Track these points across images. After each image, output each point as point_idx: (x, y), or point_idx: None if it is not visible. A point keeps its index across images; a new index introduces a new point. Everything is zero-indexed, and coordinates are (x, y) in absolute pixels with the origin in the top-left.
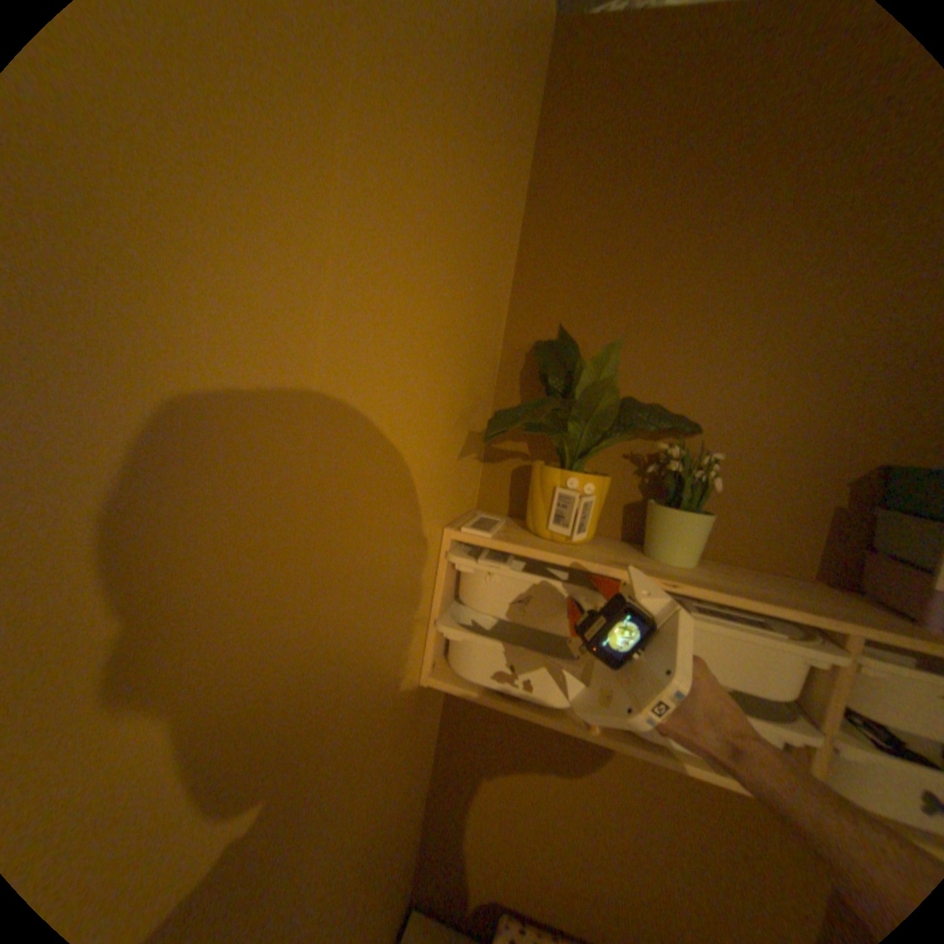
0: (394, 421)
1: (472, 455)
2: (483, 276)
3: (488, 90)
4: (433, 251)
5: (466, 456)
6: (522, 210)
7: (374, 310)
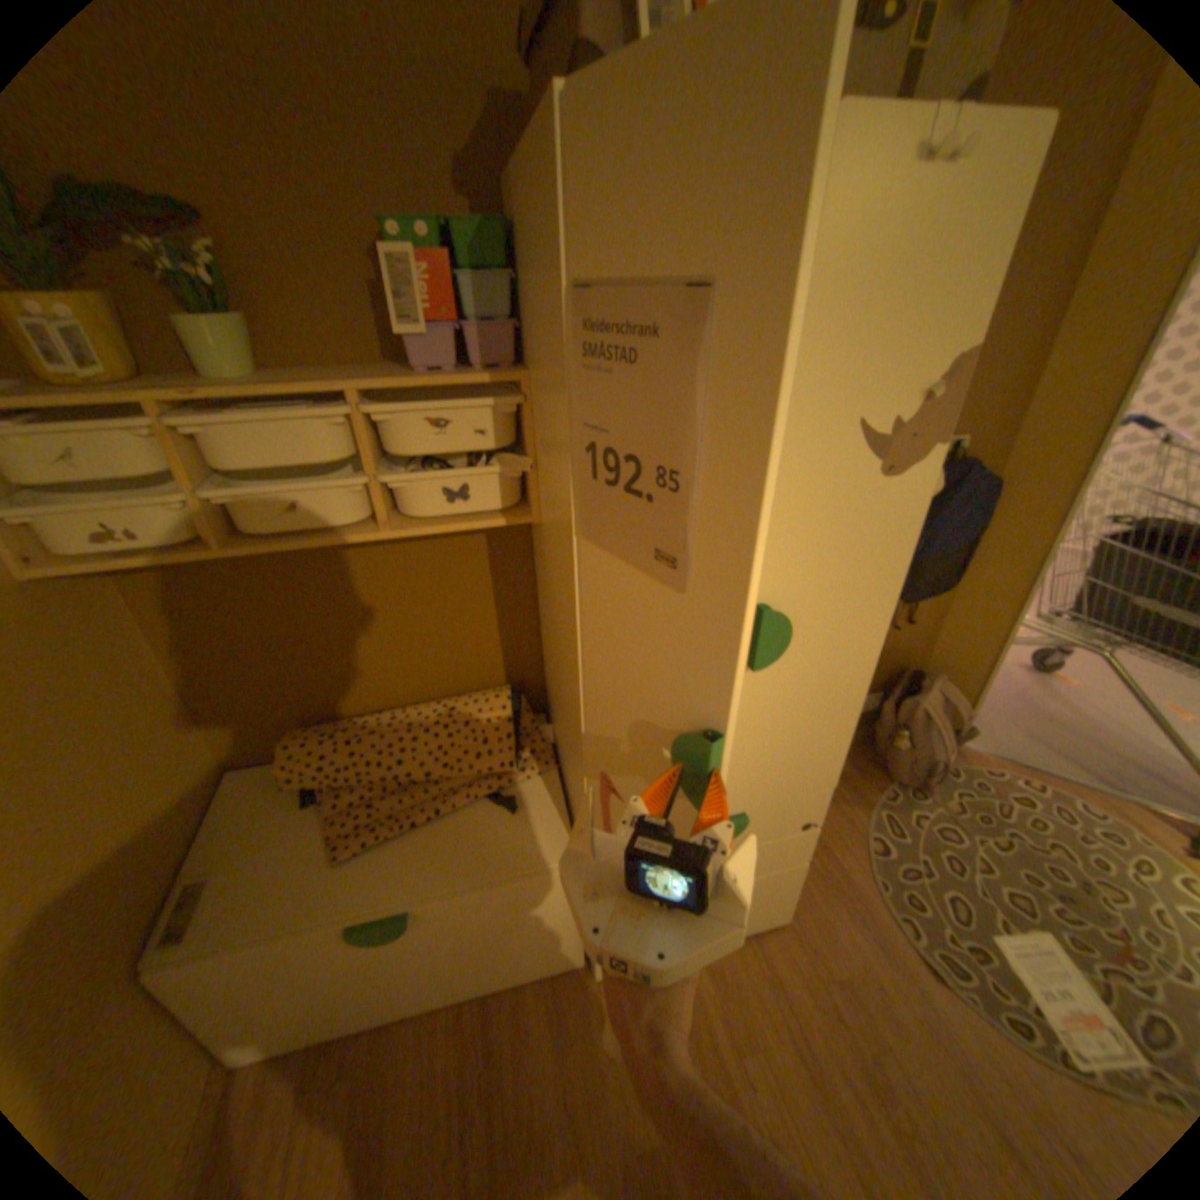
0: None
1: None
2: None
3: None
4: None
5: None
6: None
7: None
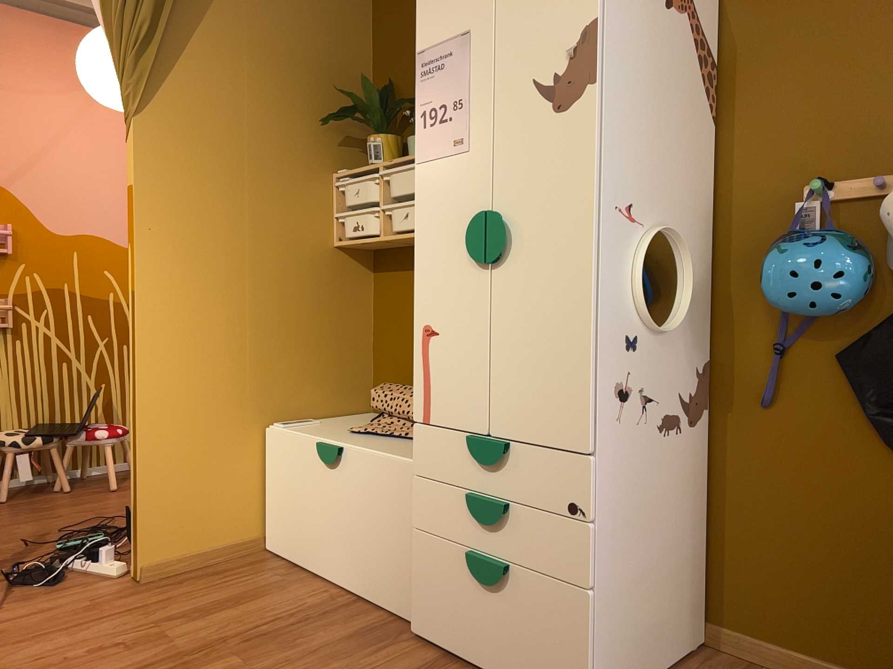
0: (279, 120)
1: (353, 149)
2: (332, 72)
3: (310, 16)
4: (288, 71)
5: (346, 148)
6: (368, 37)
7: (263, 90)
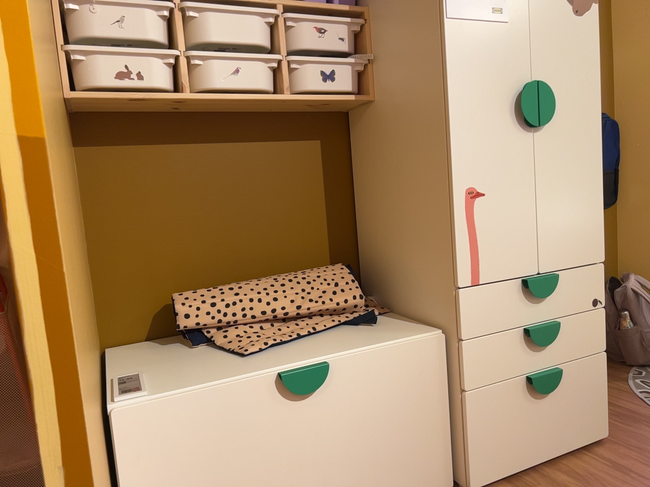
0: None
1: None
2: None
3: None
4: None
5: None
6: None
7: None
